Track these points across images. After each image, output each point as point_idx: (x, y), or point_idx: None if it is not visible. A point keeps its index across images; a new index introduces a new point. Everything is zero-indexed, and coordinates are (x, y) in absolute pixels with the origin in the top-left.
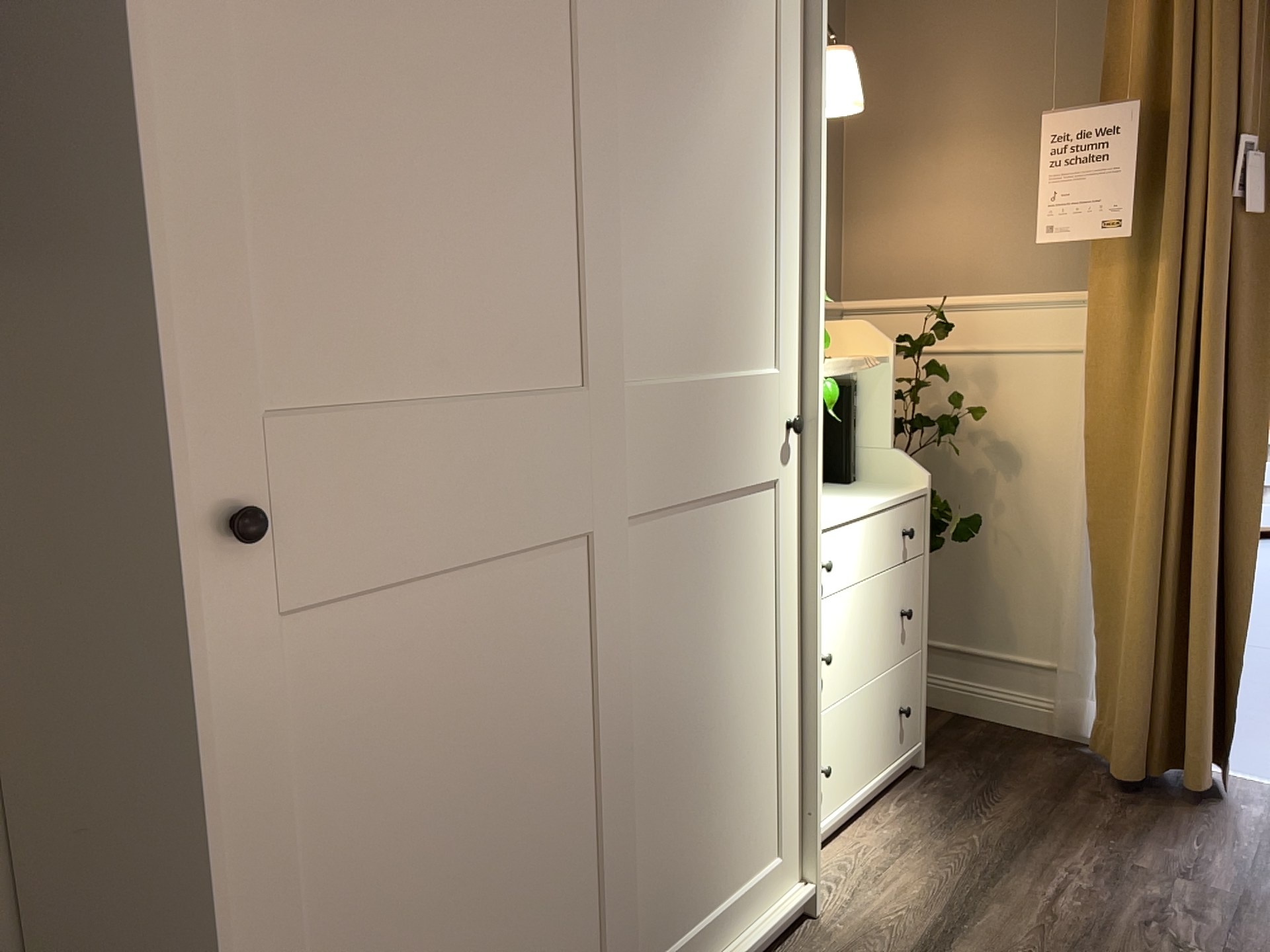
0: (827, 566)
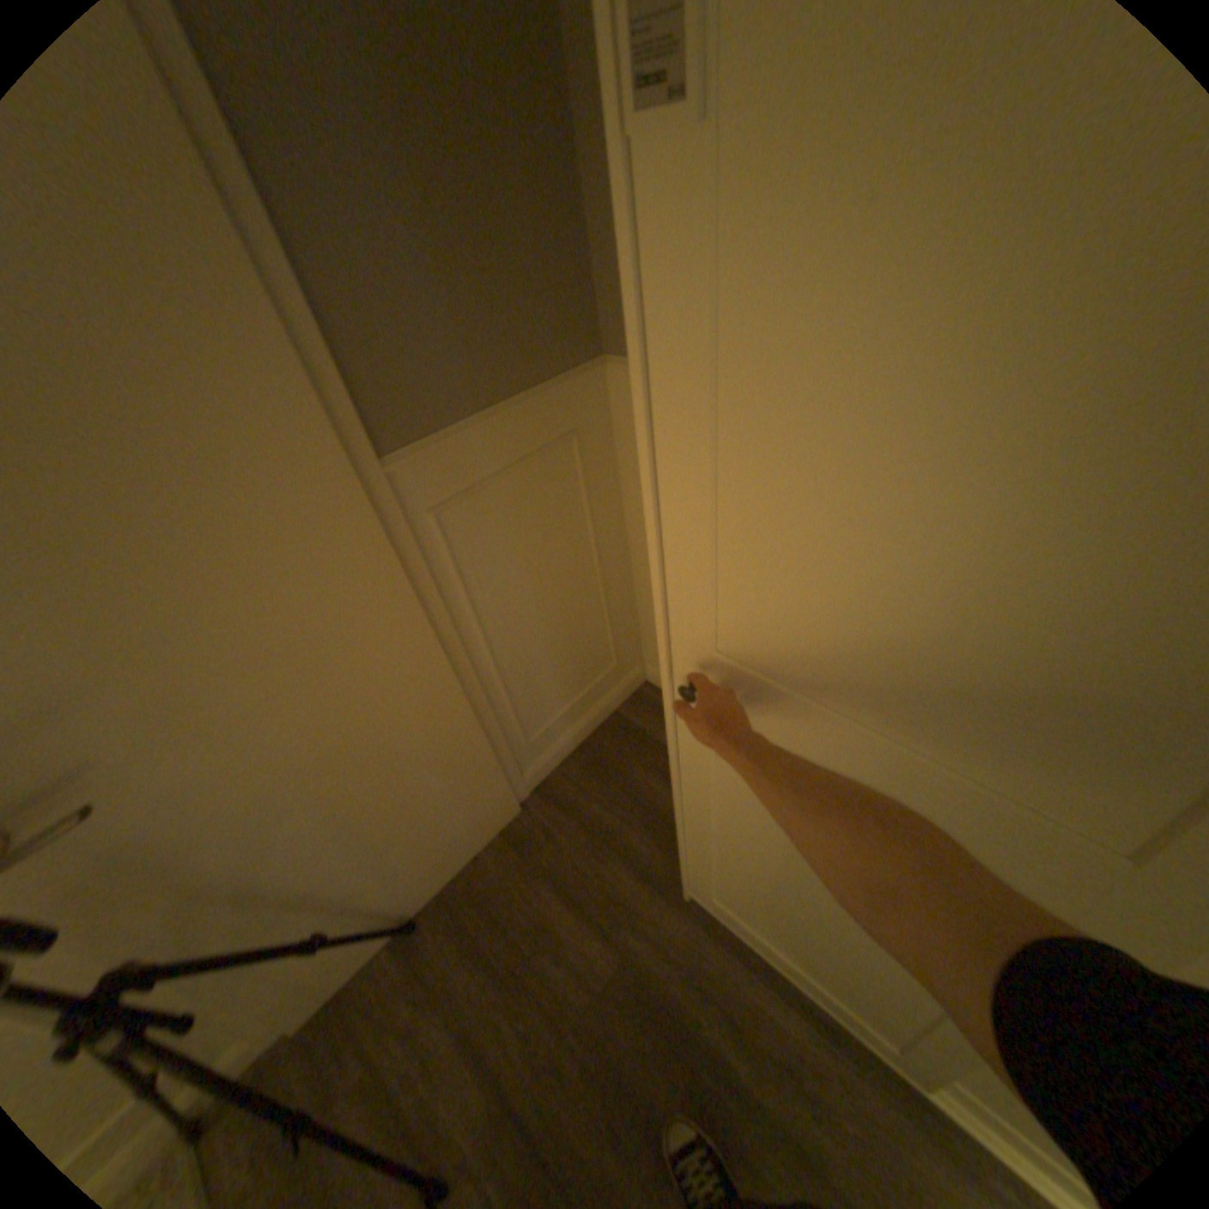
0: None
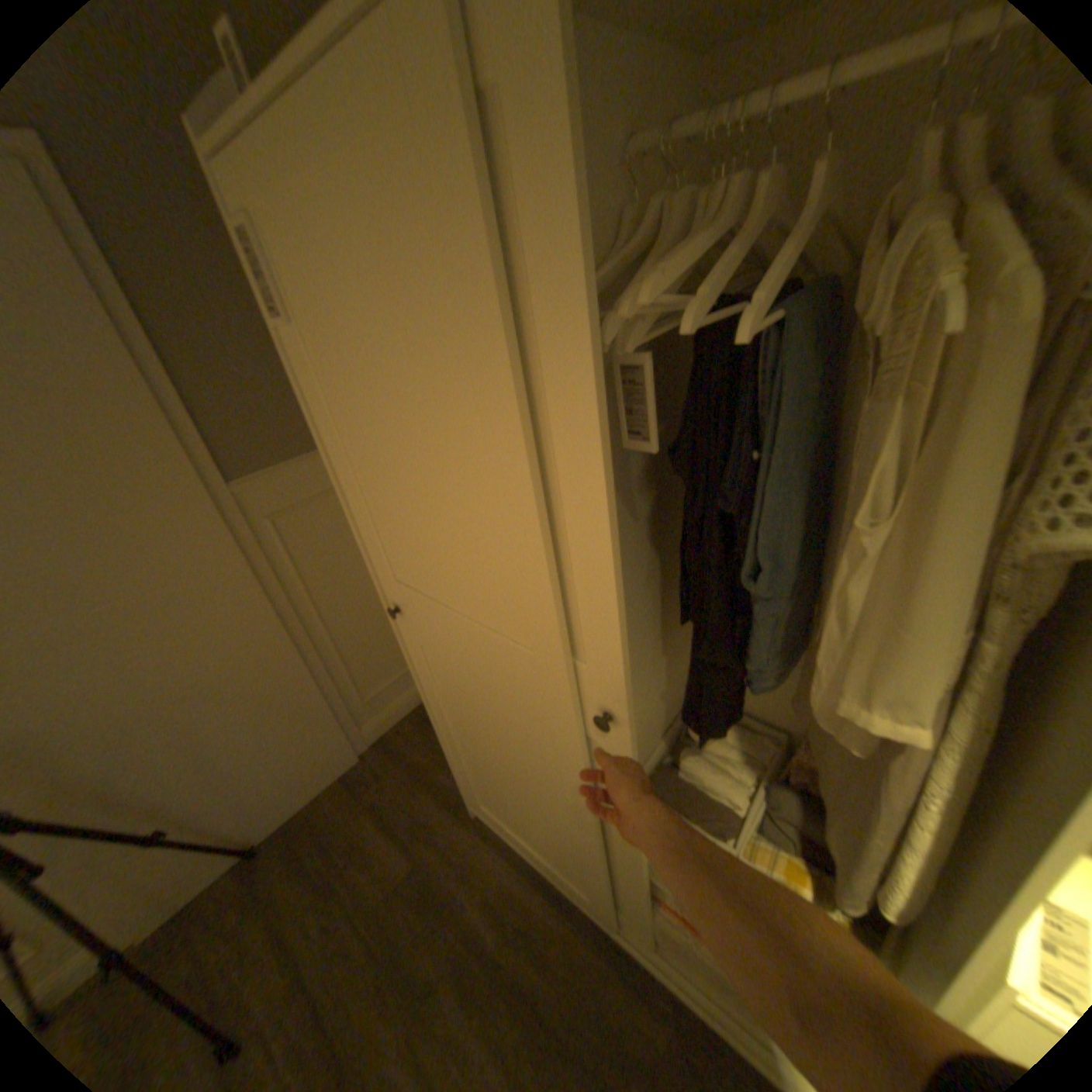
0: None
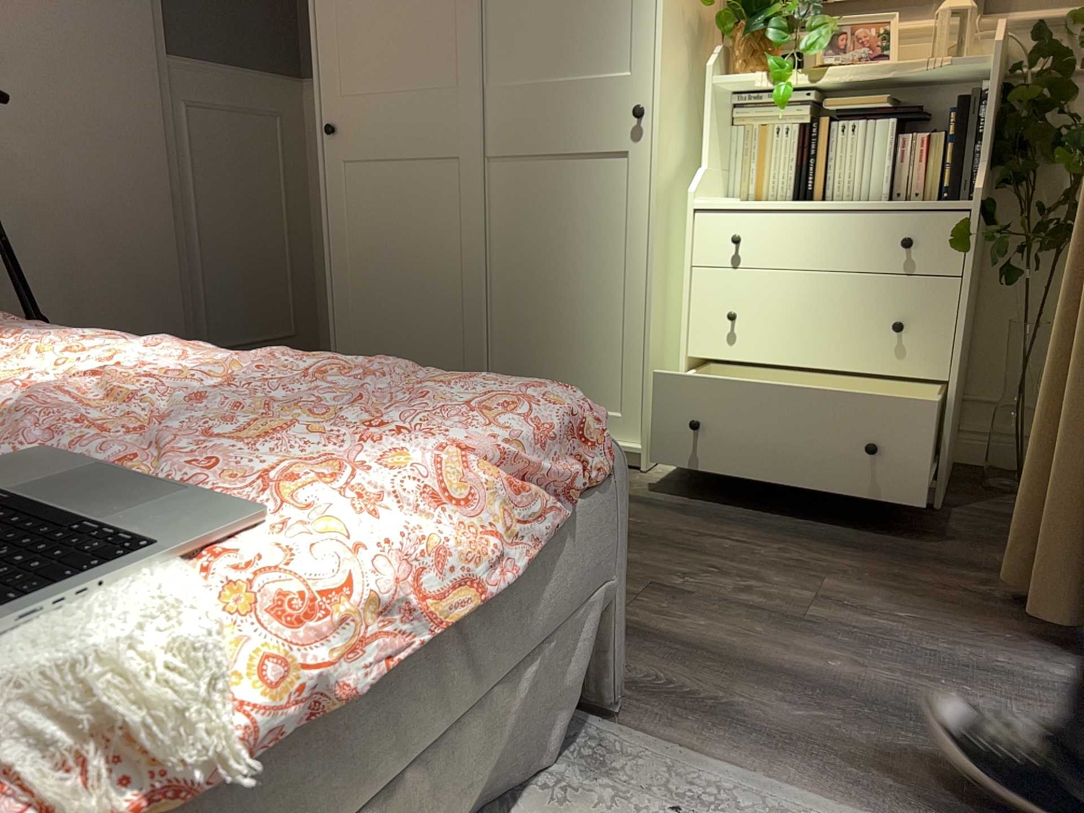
0: (737, 241)
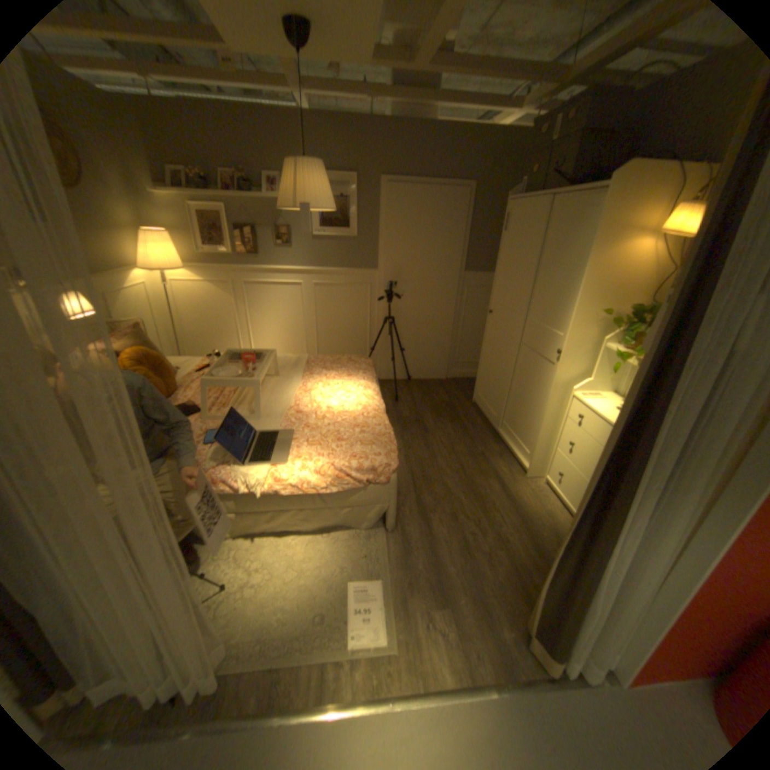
0: (579, 417)
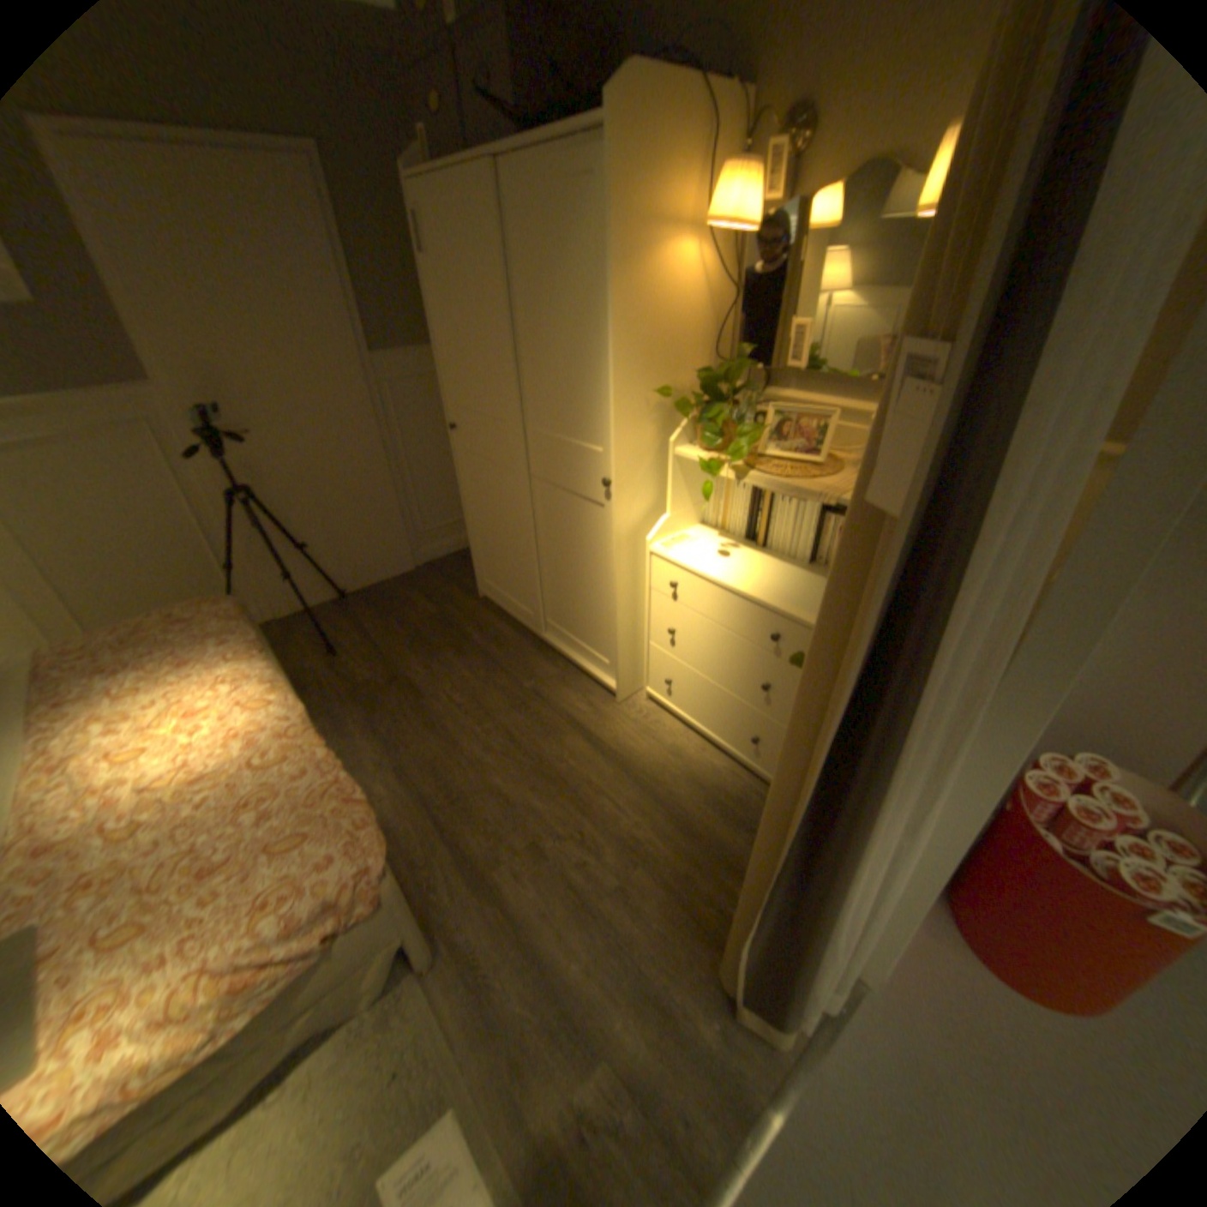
0: (672, 586)
